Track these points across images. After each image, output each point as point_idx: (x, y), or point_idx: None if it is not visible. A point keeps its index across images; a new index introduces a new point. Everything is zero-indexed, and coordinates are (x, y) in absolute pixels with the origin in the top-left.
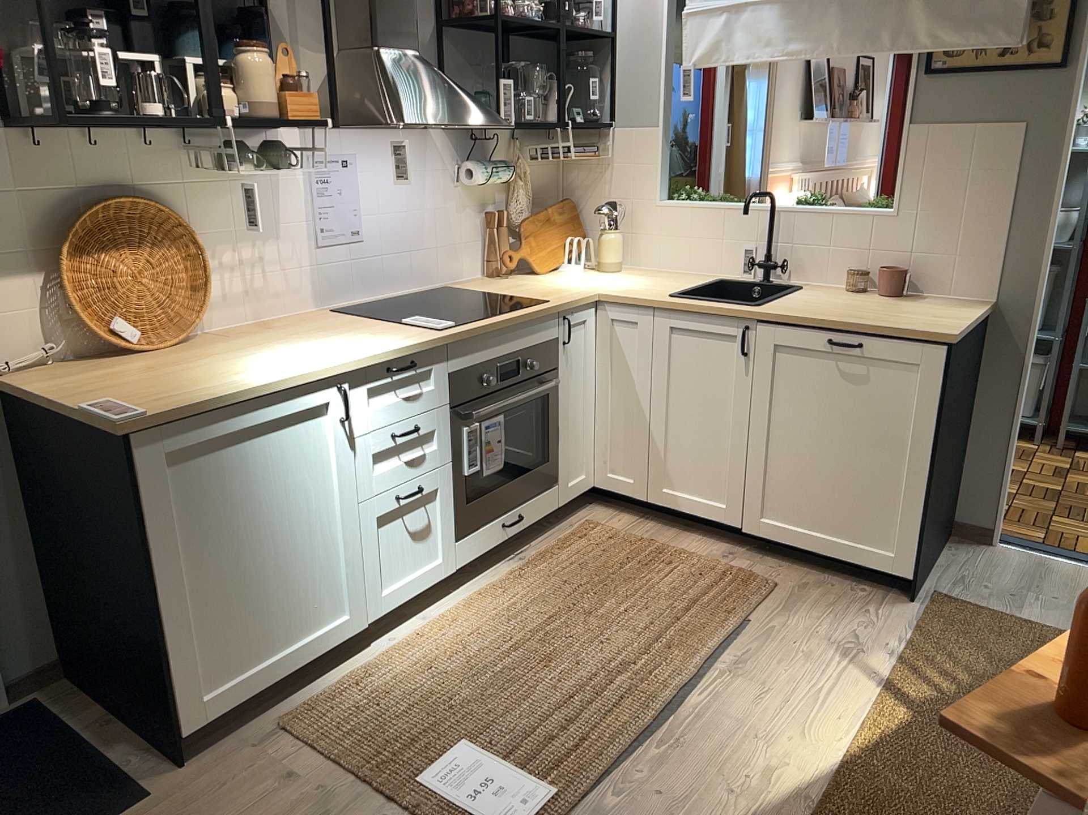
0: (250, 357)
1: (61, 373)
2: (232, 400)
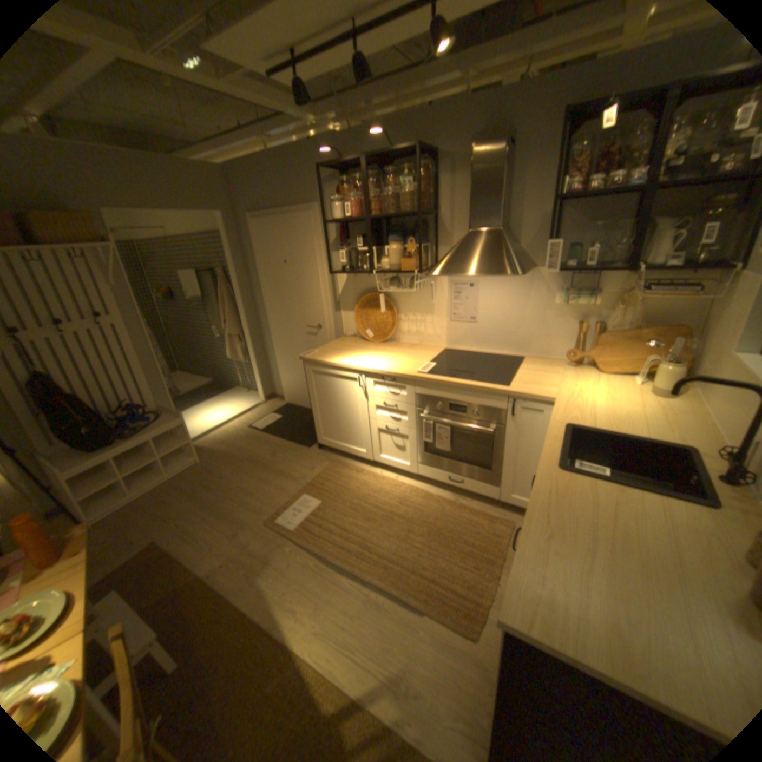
0: (367, 354)
1: (348, 340)
2: (324, 363)
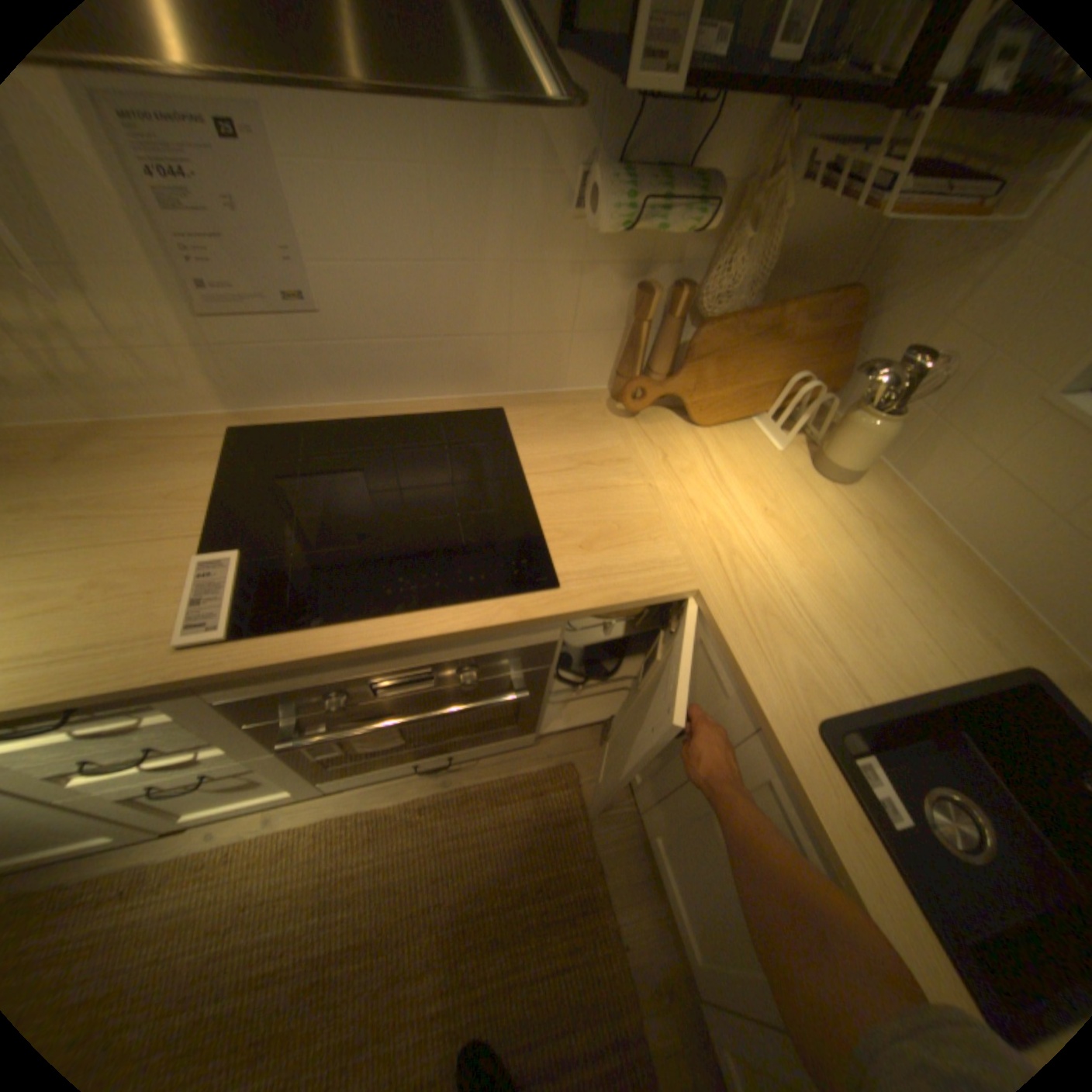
0: None
1: None
2: None
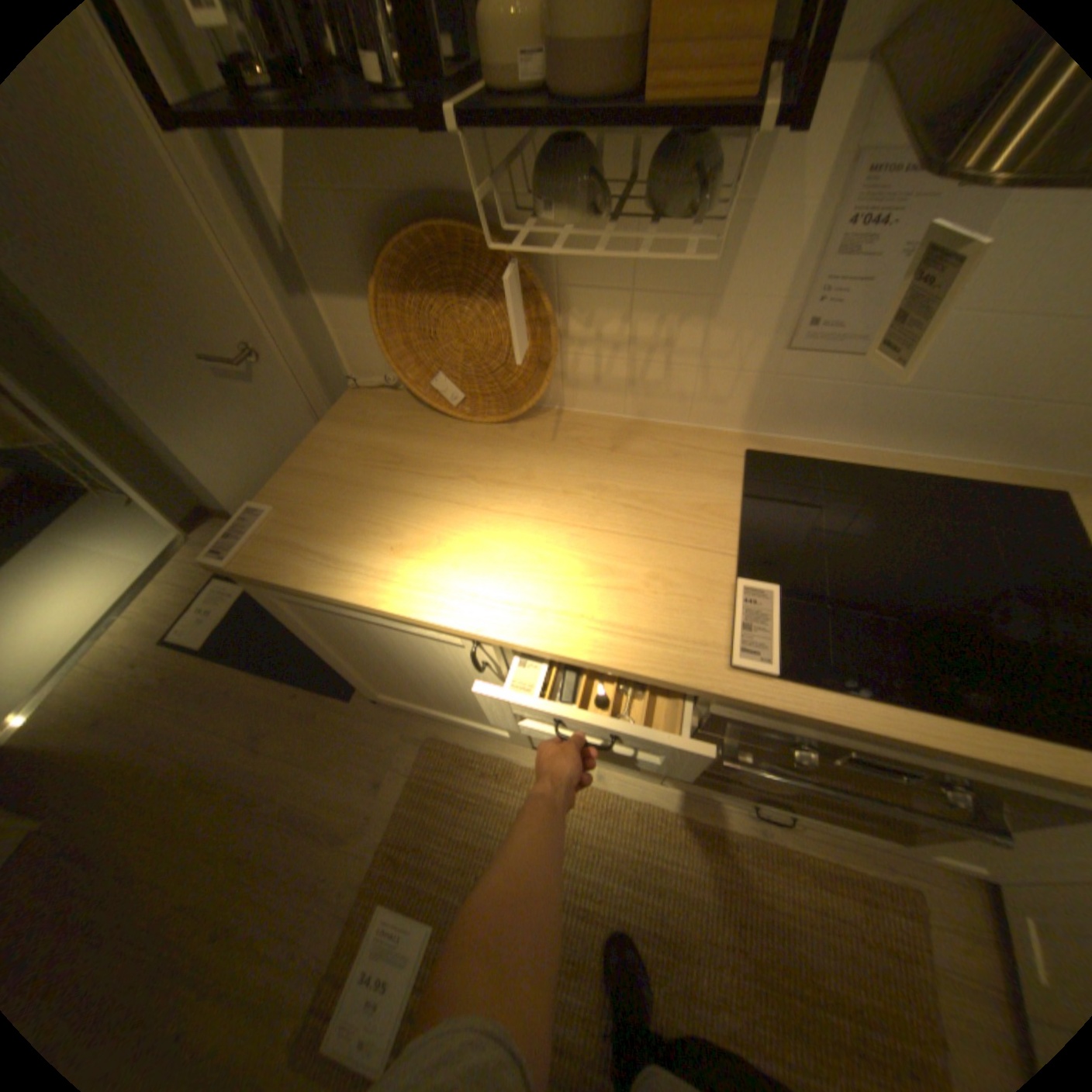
0: (474, 510)
1: (374, 409)
2: (314, 596)
